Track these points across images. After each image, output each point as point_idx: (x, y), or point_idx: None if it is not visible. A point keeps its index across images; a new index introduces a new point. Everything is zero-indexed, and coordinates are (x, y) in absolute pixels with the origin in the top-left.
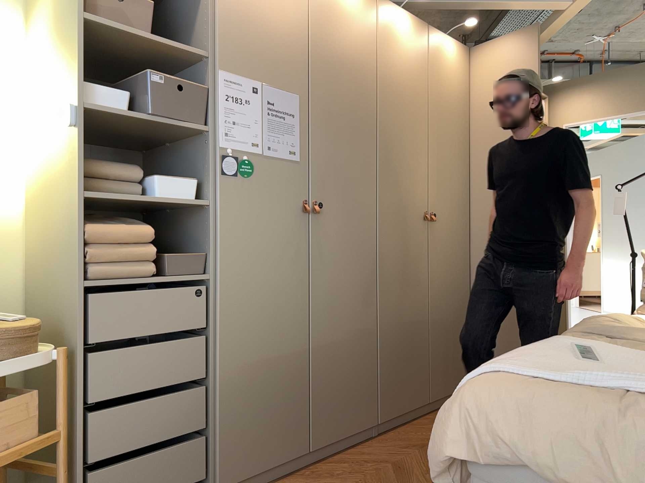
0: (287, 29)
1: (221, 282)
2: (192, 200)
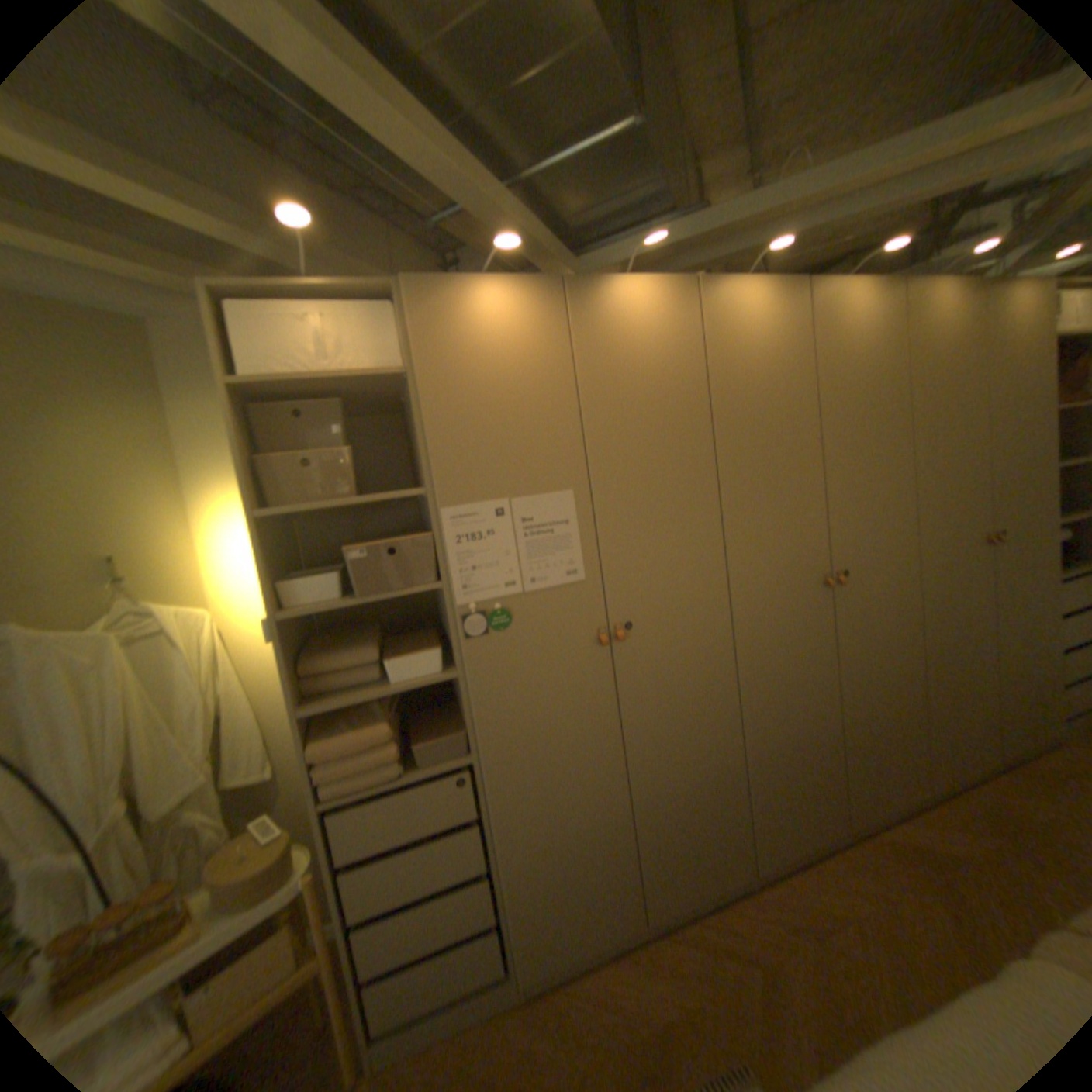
0: (540, 406)
1: (488, 764)
2: (442, 670)
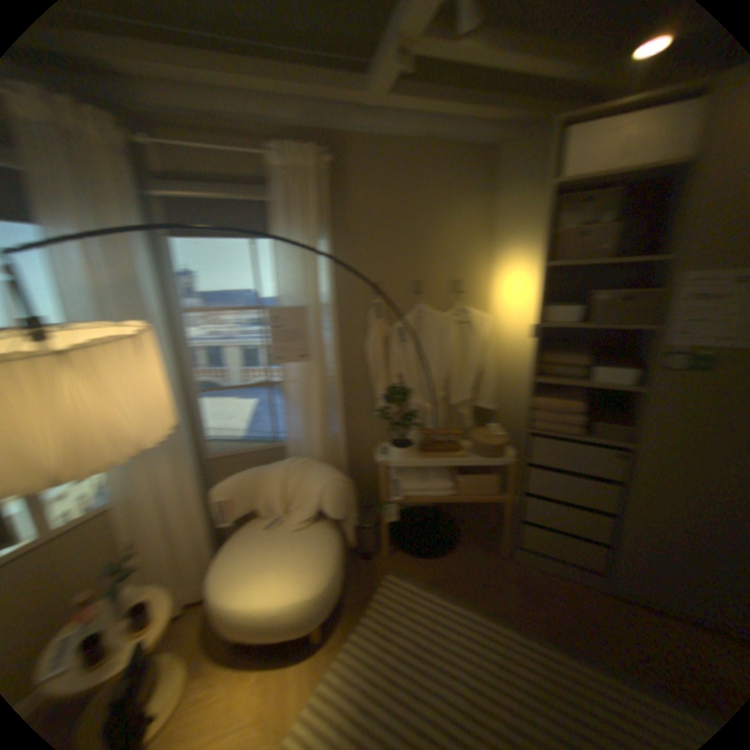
0: None
1: (648, 455)
2: (634, 385)
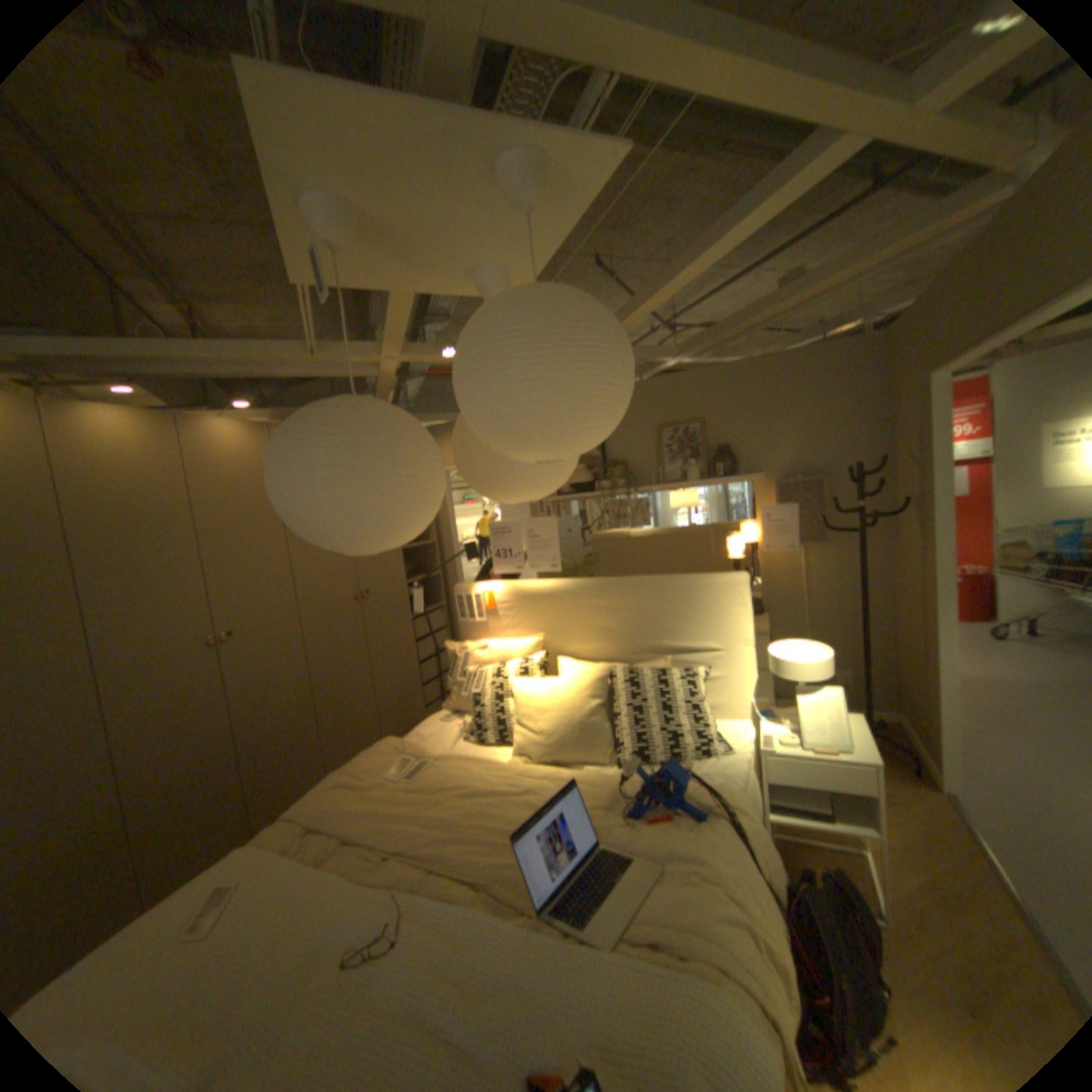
0: None
1: None
2: None
